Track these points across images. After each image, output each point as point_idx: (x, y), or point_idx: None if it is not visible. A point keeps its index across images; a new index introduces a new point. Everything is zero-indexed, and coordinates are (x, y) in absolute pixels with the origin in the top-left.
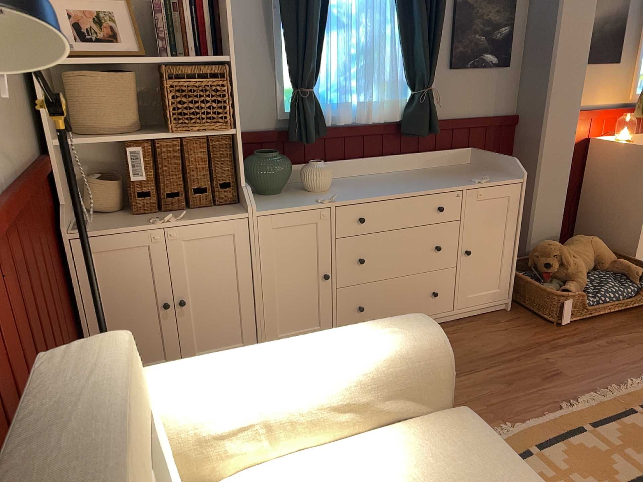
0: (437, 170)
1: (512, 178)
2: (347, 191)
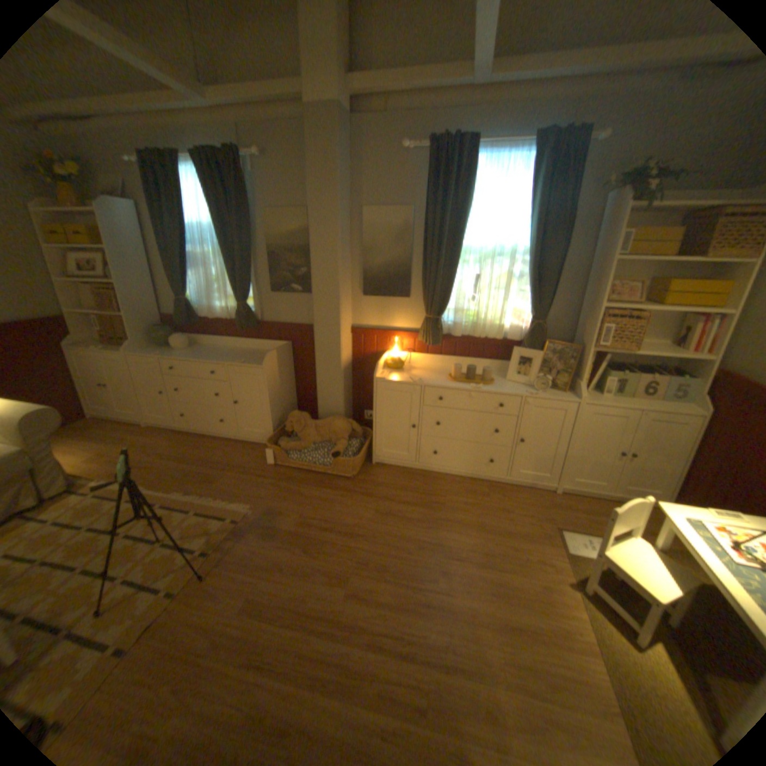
0: (262, 352)
1: (262, 365)
2: (183, 353)
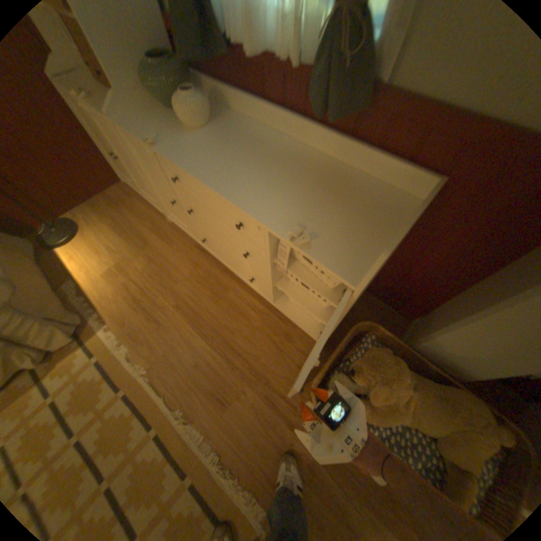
0: (356, 176)
1: (357, 269)
2: (198, 141)
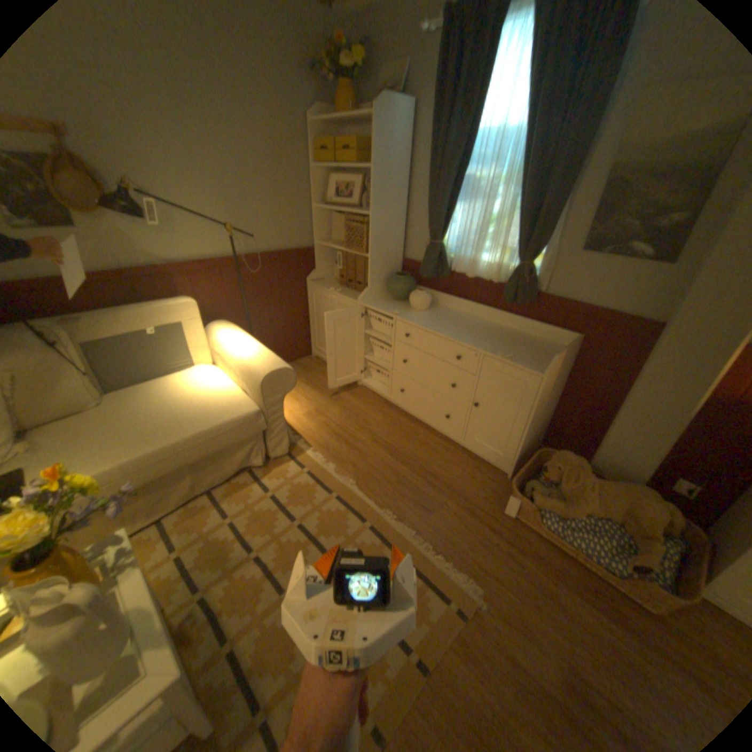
0: (529, 337)
1: (542, 369)
2: (424, 316)
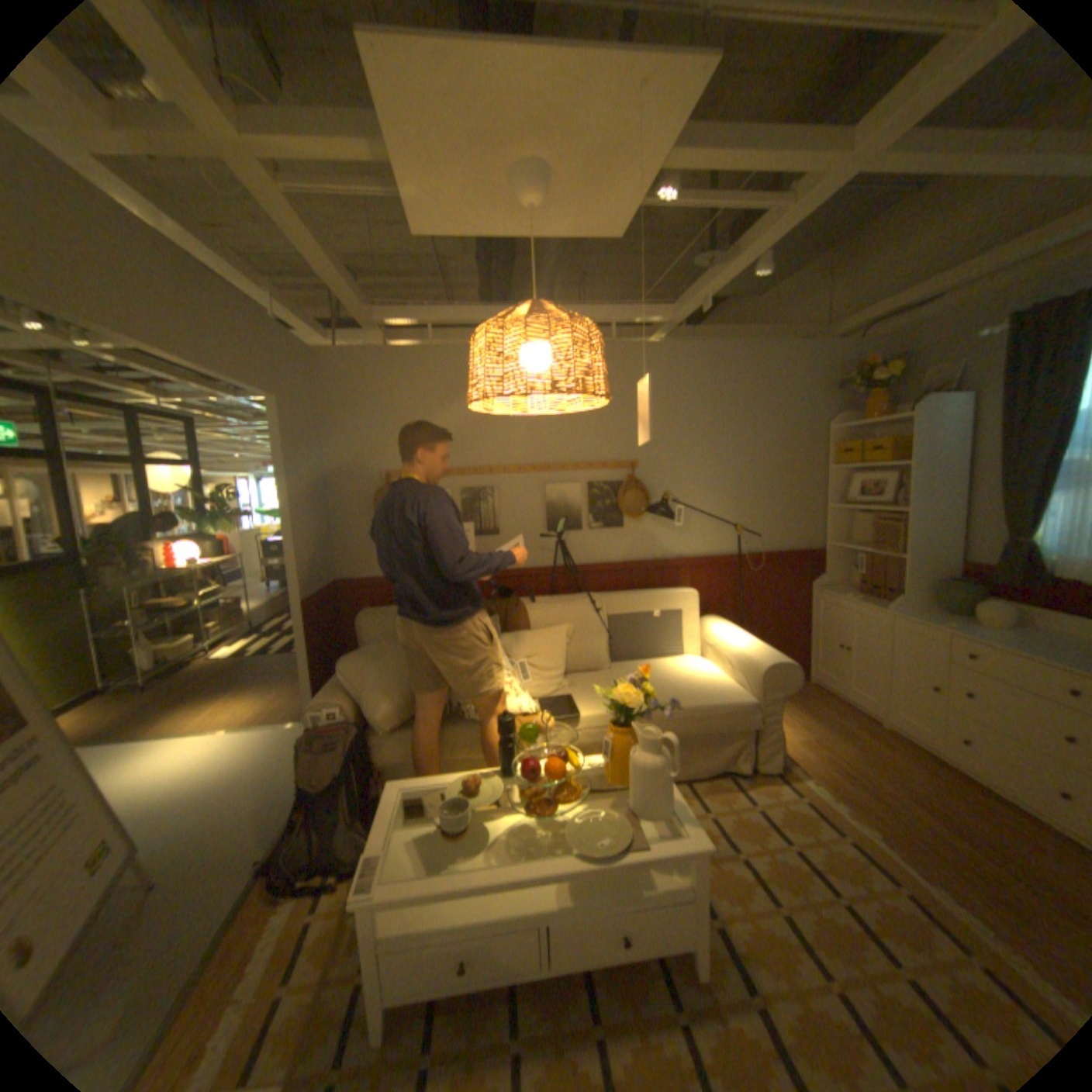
0: None
1: None
2: (1005, 634)
